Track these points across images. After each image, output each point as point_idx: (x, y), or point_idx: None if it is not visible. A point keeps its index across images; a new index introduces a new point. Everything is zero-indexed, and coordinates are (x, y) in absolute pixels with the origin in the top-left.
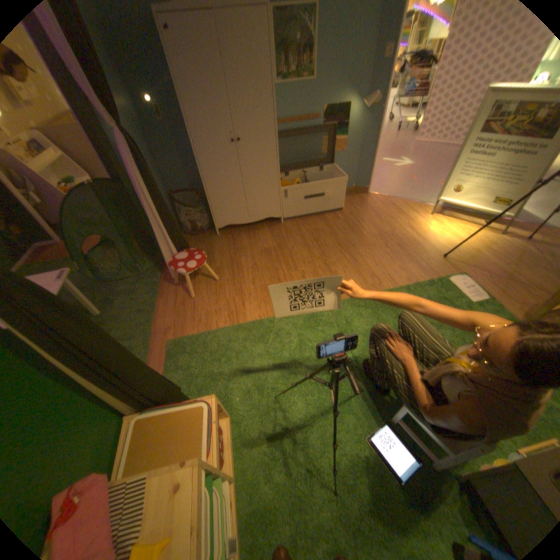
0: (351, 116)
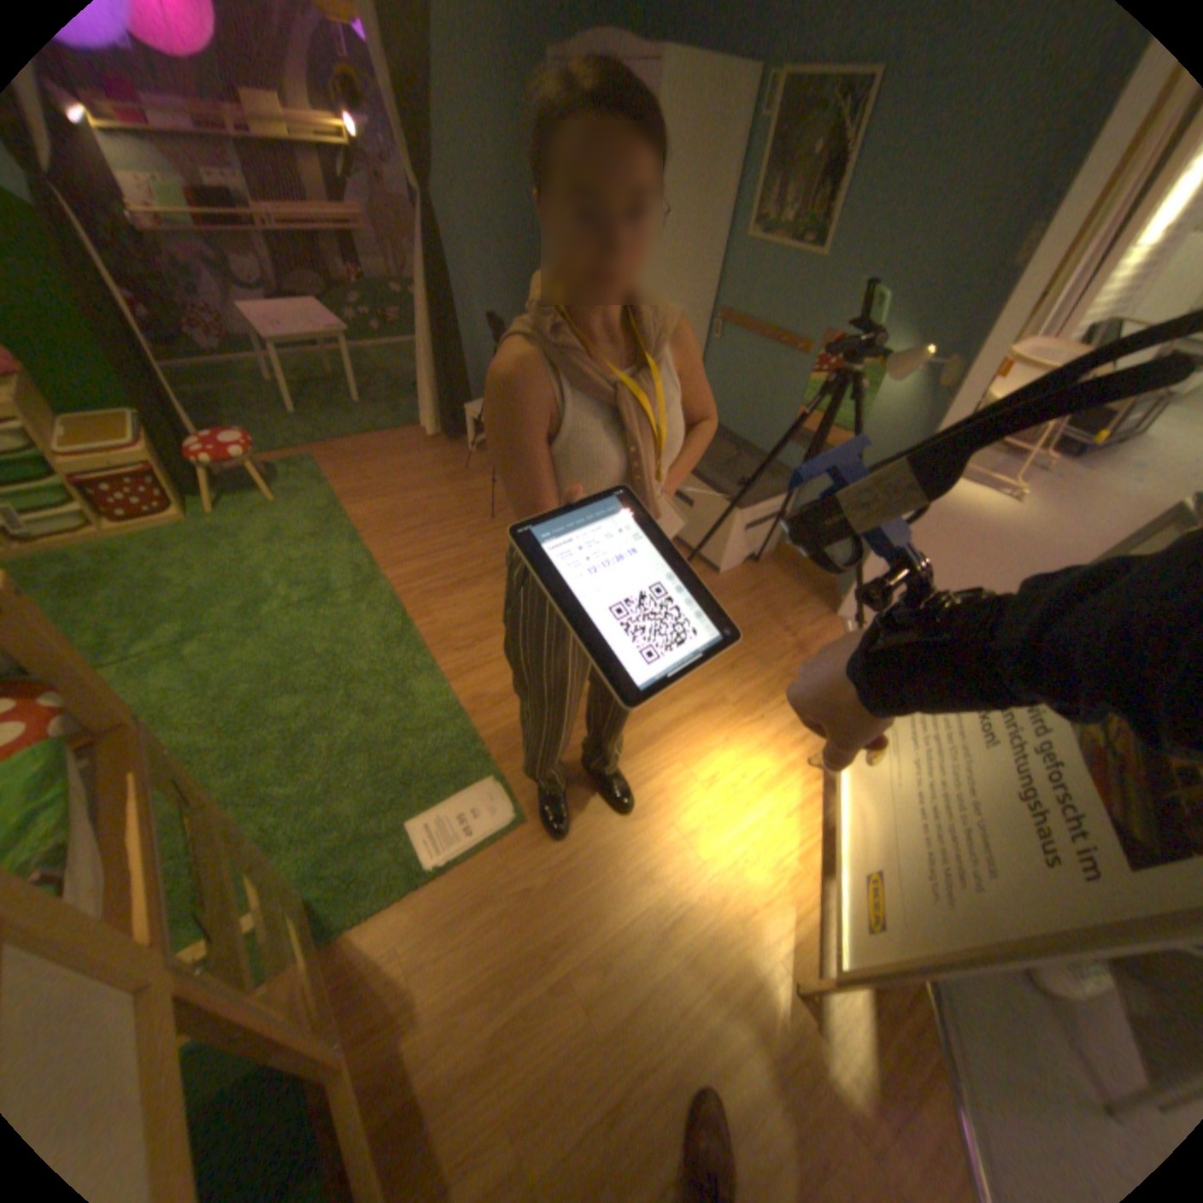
0: (884, 394)
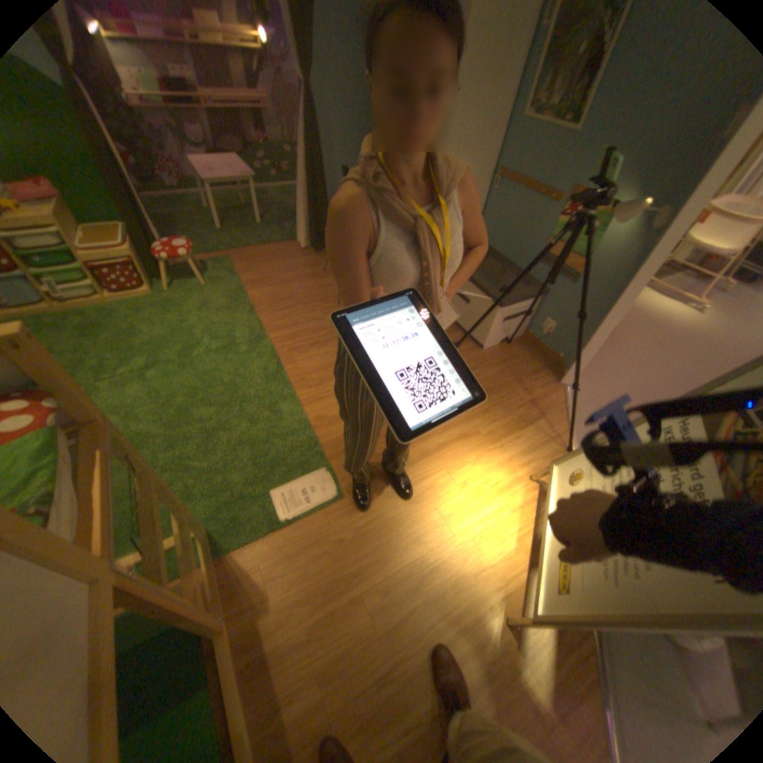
0: (610, 232)
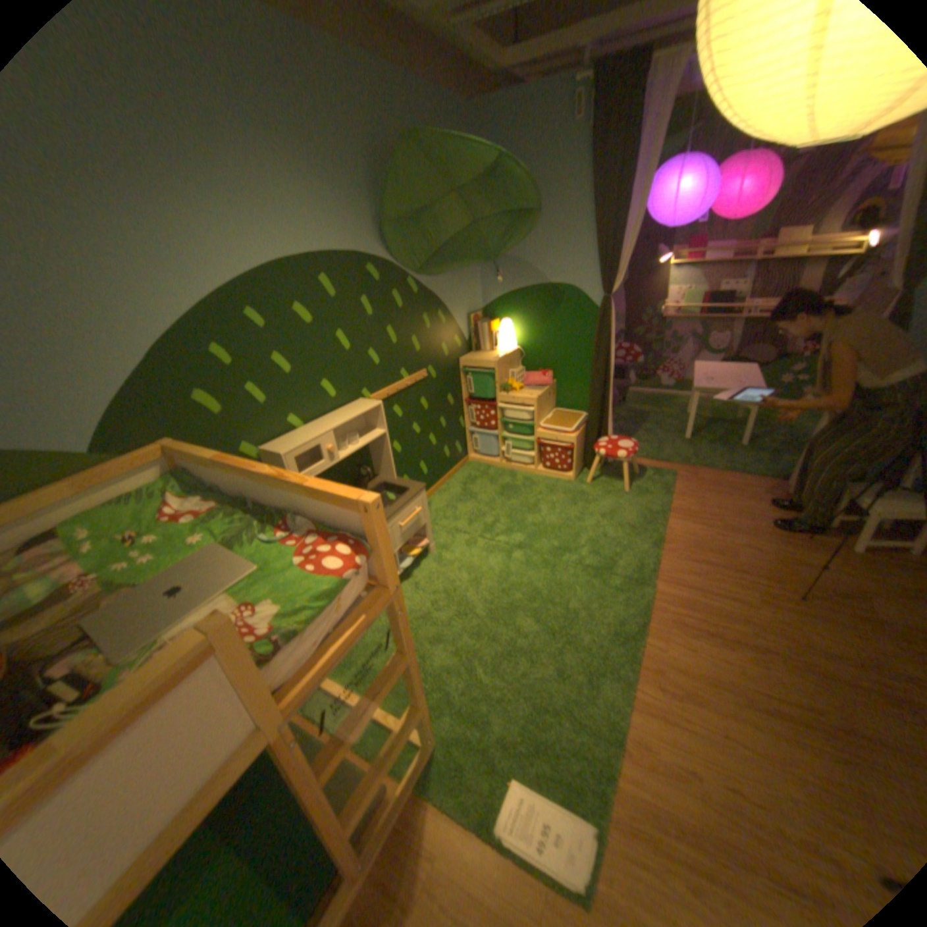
0: None
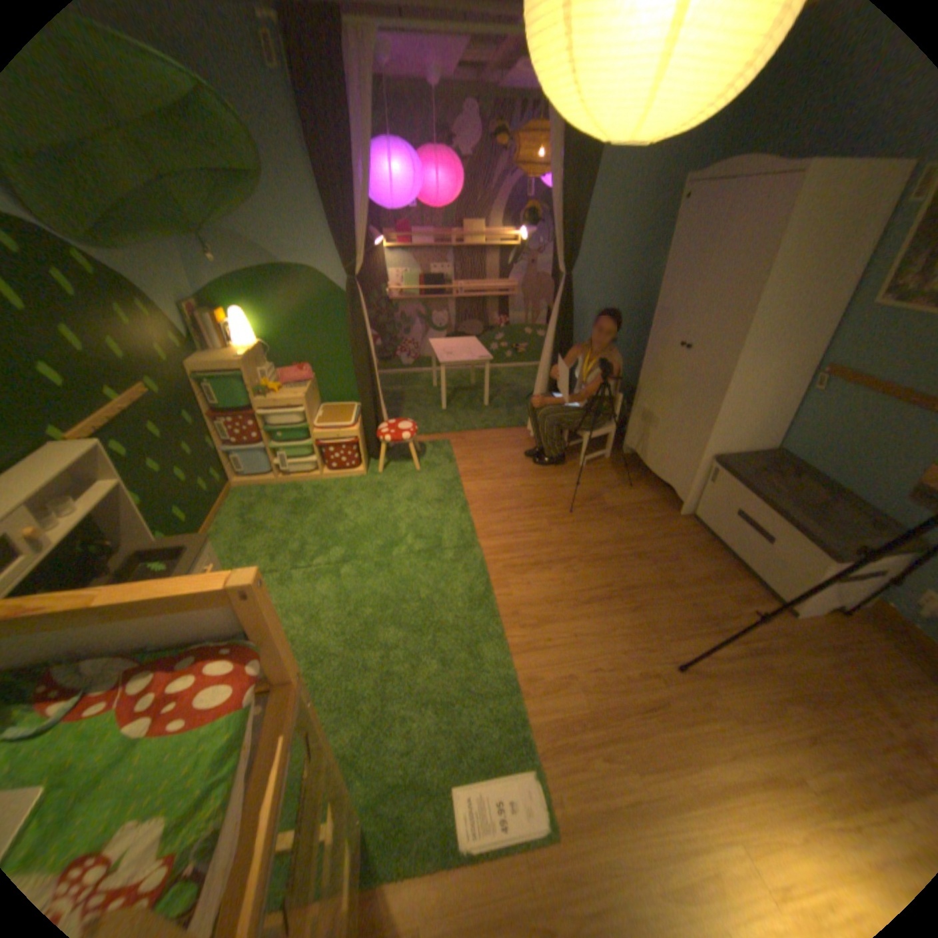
0: None
